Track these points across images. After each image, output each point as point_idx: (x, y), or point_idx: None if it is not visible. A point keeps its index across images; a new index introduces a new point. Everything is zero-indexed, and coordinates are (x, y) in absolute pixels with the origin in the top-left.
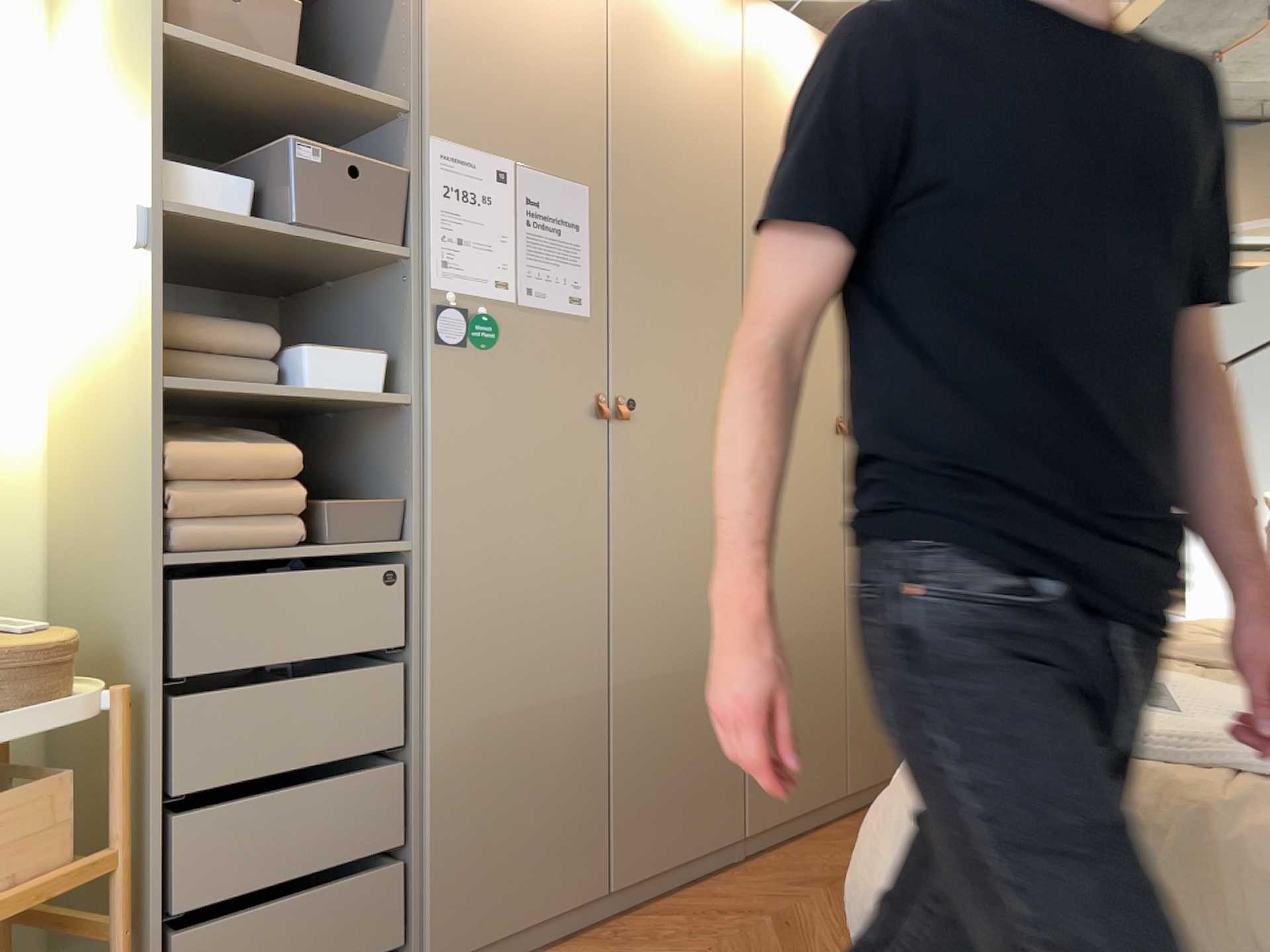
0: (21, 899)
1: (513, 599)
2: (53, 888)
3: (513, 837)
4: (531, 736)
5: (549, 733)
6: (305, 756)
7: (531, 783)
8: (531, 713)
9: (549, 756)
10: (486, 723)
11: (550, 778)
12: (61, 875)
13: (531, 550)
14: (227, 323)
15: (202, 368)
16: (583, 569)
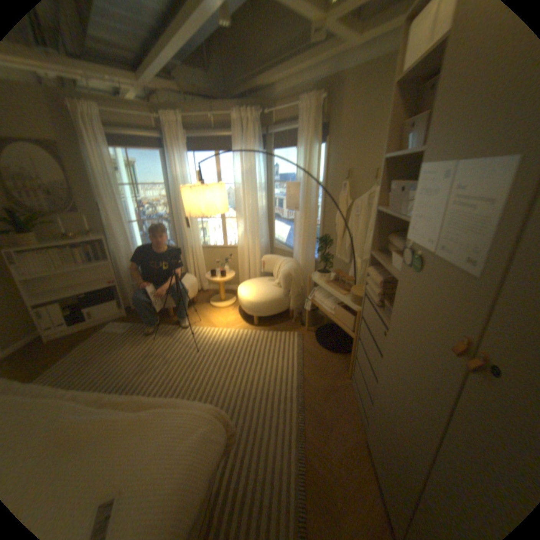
0: (342, 327)
1: (401, 384)
2: (345, 330)
3: (383, 454)
4: (394, 439)
5: (398, 450)
6: (368, 356)
7: (390, 452)
8: (396, 432)
9: (396, 457)
10: (386, 409)
11: (394, 464)
12: (349, 331)
13: (410, 376)
14: (401, 239)
15: (392, 251)
16: (427, 419)
